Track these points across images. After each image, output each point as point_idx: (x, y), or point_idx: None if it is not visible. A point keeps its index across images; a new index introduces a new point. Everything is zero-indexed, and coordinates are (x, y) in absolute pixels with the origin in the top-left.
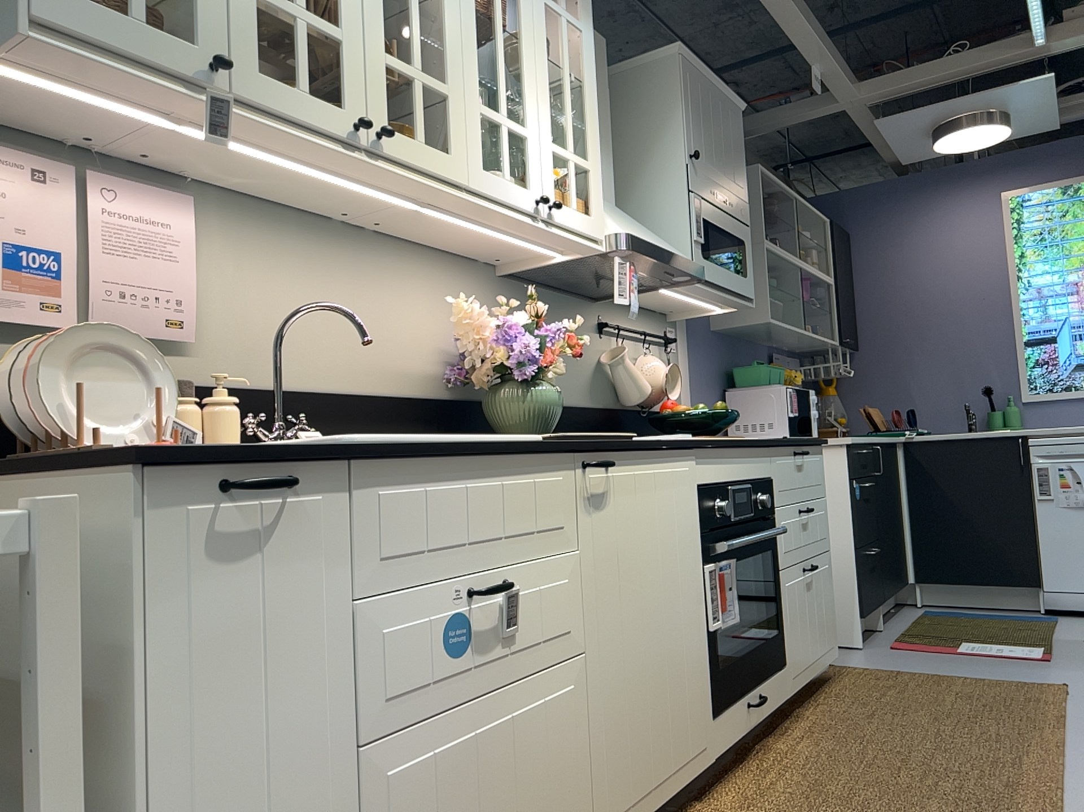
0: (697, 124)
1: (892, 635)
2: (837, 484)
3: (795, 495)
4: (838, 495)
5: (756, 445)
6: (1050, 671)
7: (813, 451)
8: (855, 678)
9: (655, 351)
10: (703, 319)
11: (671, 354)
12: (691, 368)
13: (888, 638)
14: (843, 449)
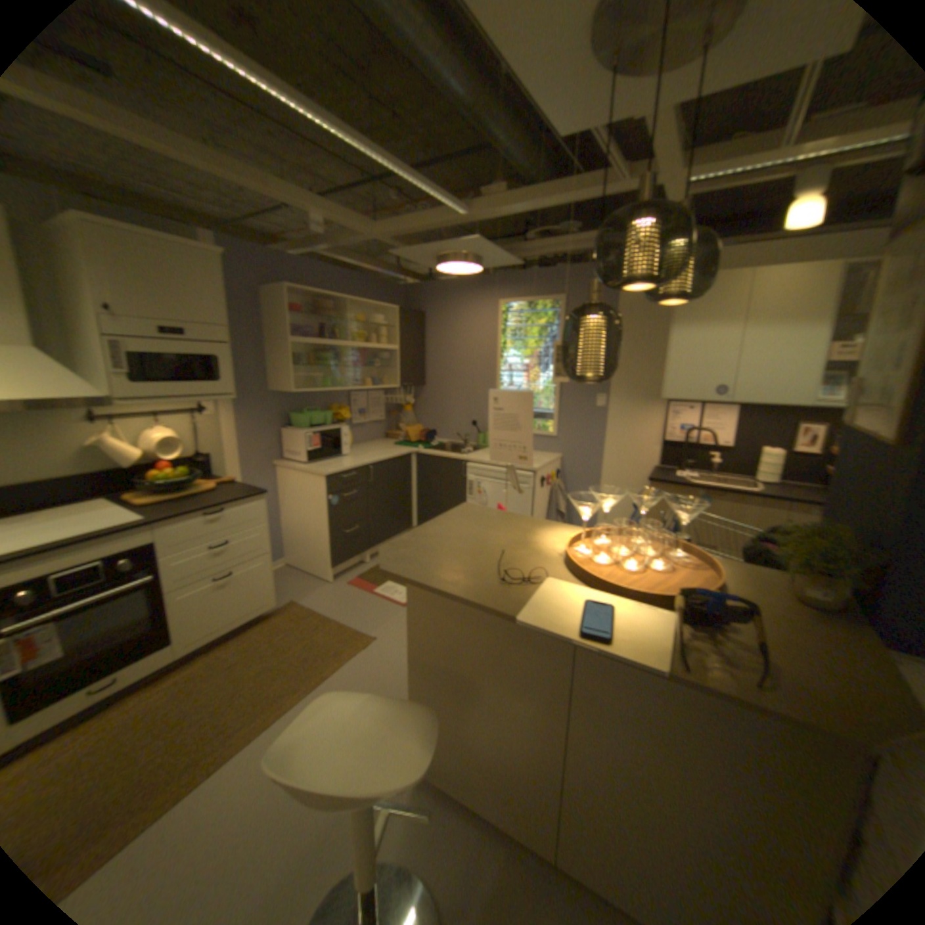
0: (121, 279)
1: (367, 570)
2: (323, 496)
3: (204, 540)
4: (323, 503)
5: (112, 535)
6: (390, 621)
7: (244, 503)
8: (283, 620)
9: (183, 419)
10: (257, 386)
11: (206, 417)
12: (237, 421)
13: (360, 573)
14: (325, 478)
